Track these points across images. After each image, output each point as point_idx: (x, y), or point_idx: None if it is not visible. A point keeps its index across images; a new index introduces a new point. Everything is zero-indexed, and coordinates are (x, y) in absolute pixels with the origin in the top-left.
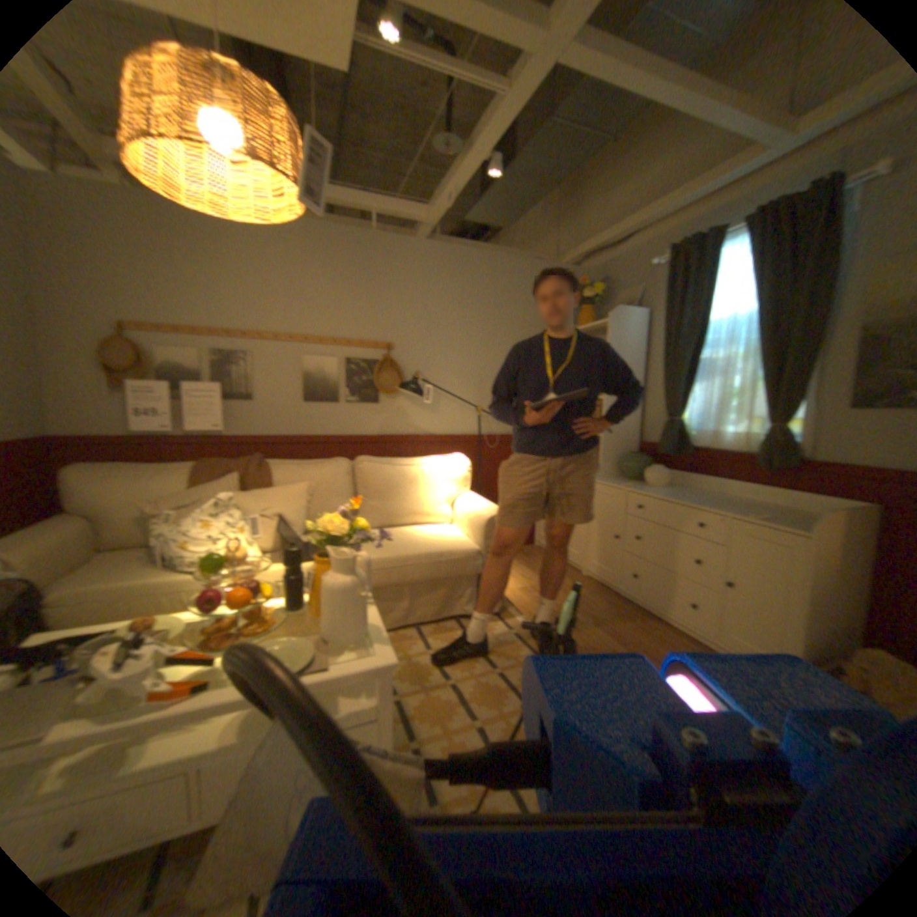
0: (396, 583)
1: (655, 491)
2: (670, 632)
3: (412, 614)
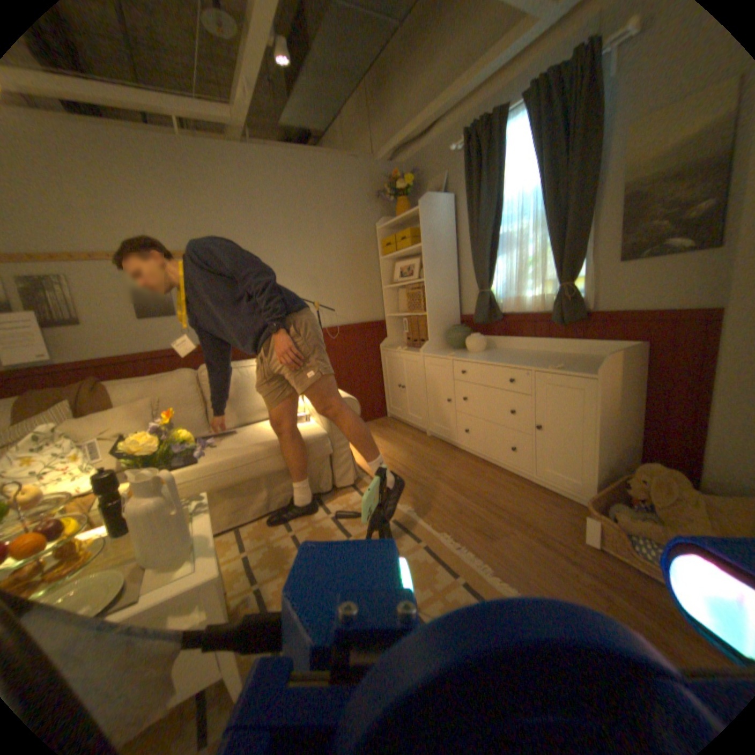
0: (251, 478)
1: (475, 356)
2: (498, 472)
3: (273, 501)
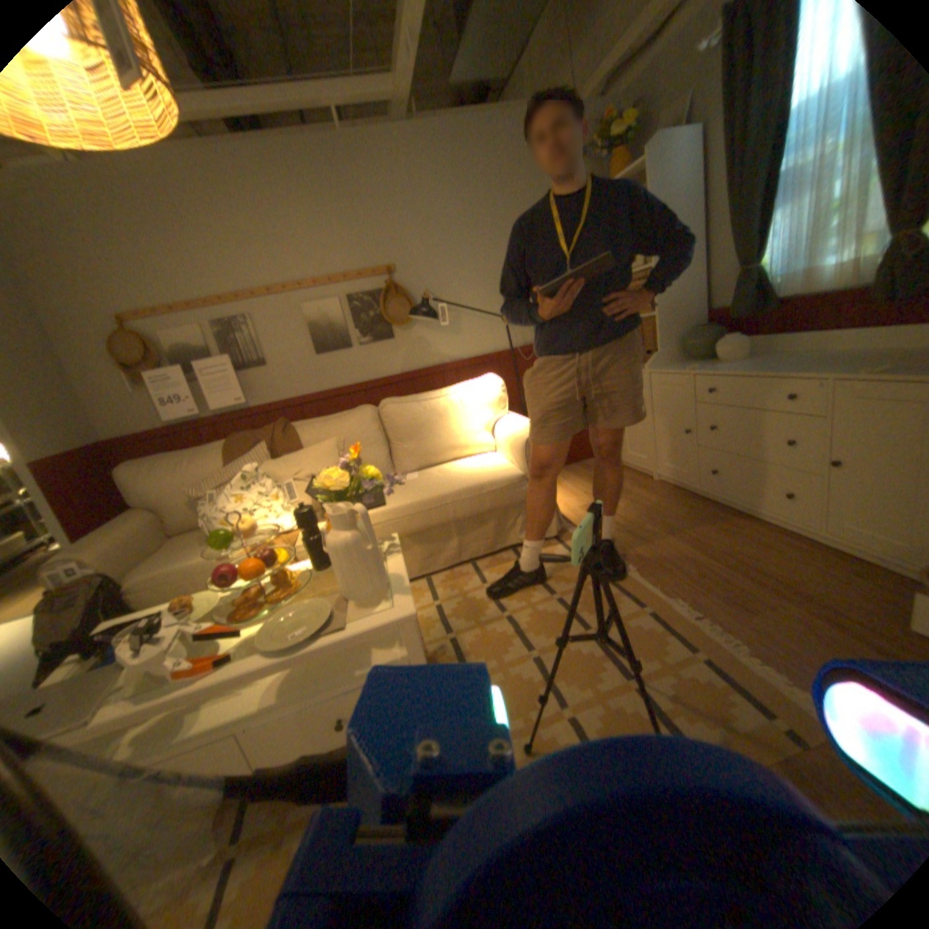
0: (440, 523)
1: (731, 366)
2: (763, 528)
3: (464, 550)
